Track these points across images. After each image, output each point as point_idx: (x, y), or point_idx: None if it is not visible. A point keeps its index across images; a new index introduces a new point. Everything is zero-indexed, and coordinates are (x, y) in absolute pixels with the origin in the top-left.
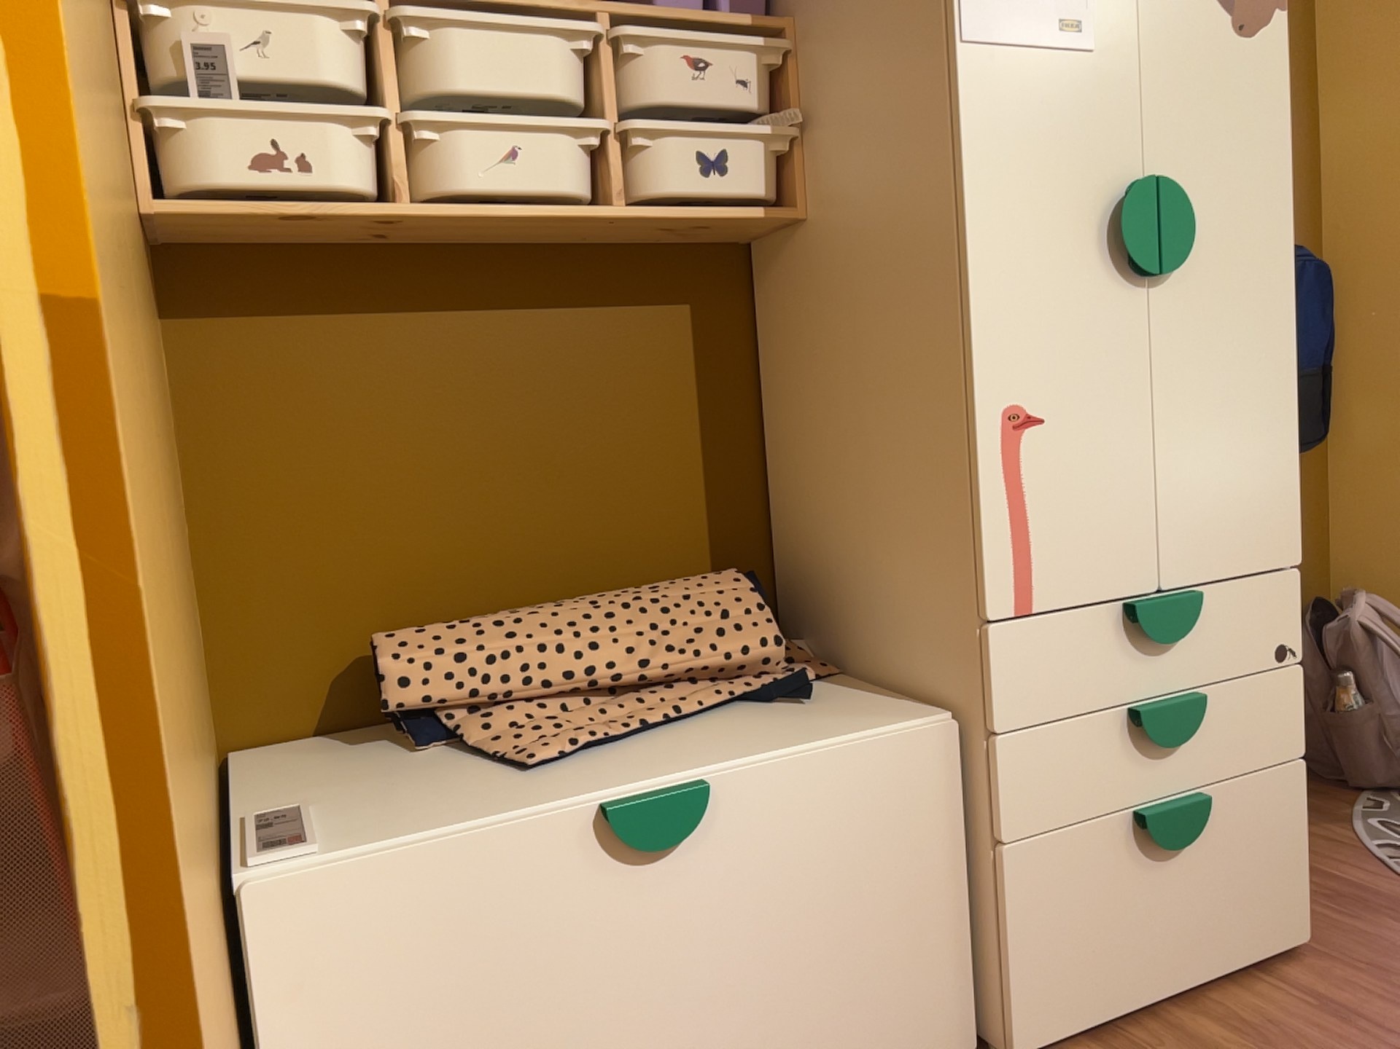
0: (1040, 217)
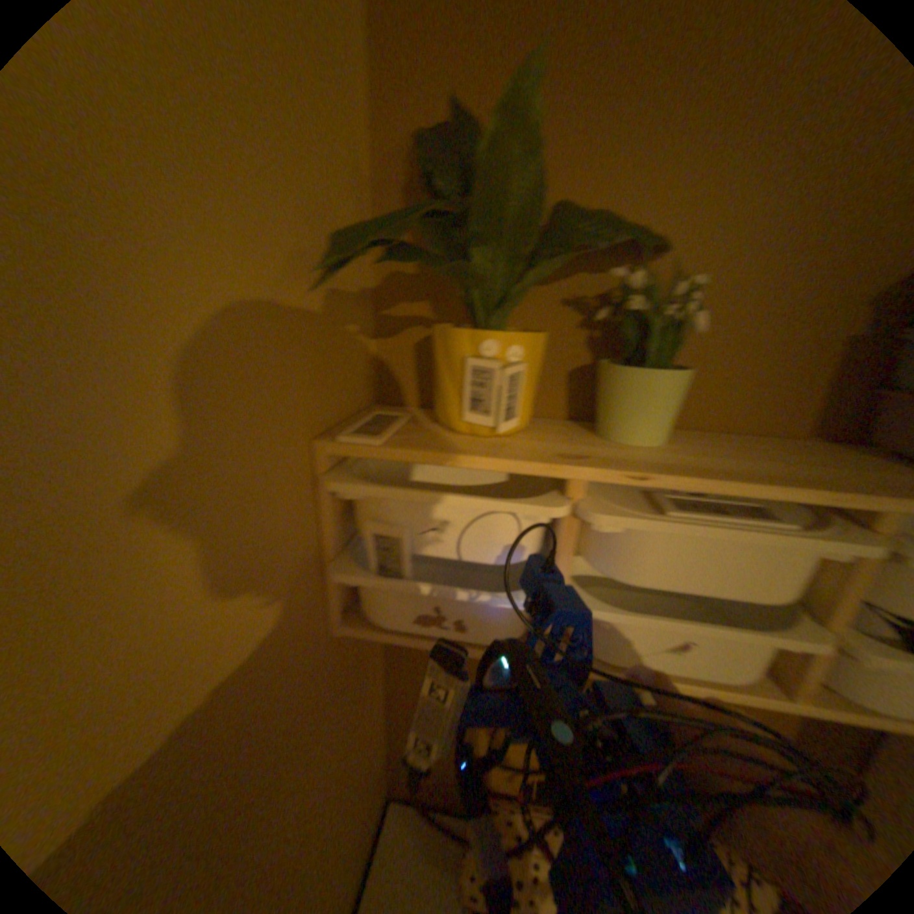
0: None
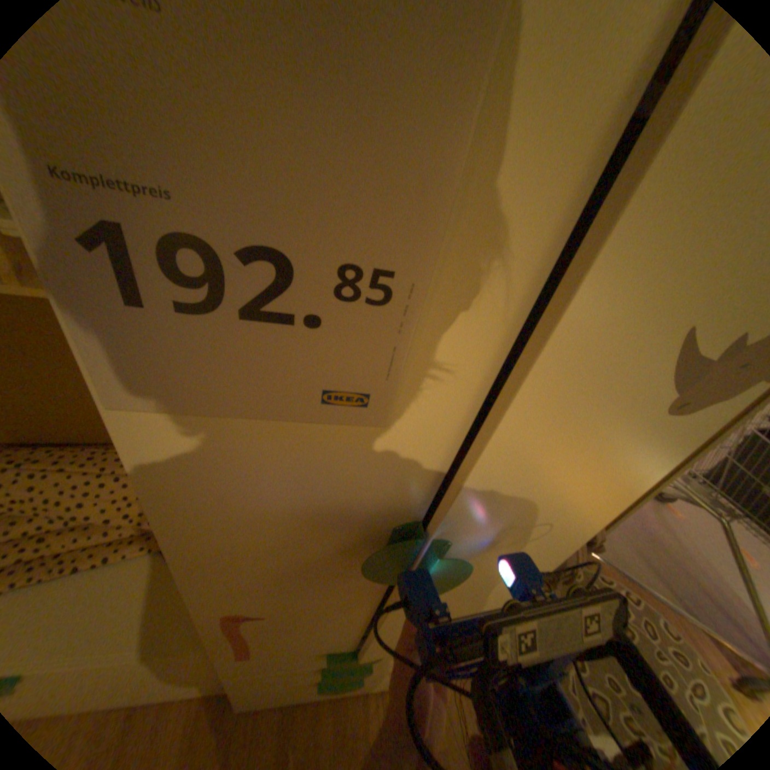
0: (267, 541)
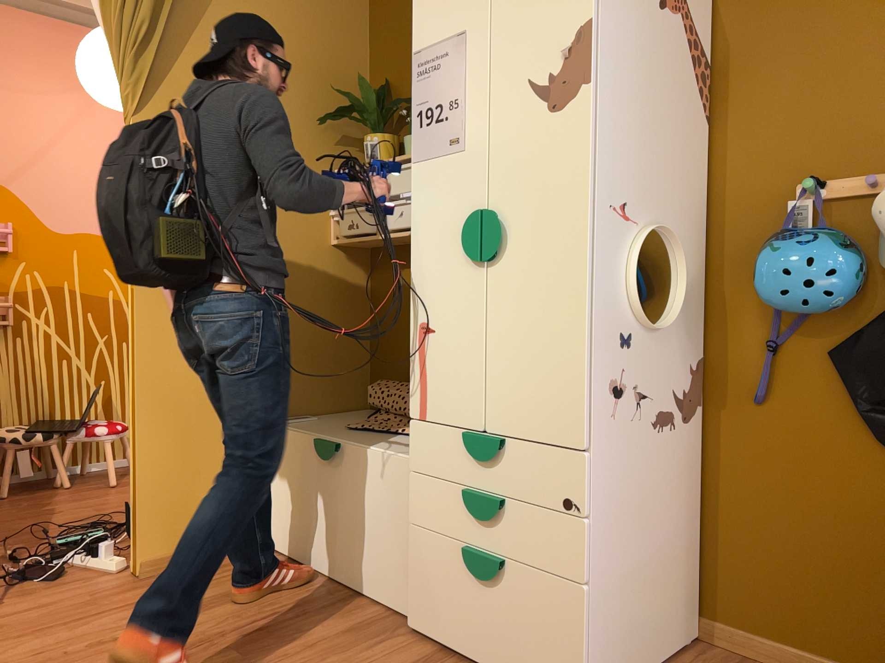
0: (437, 235)
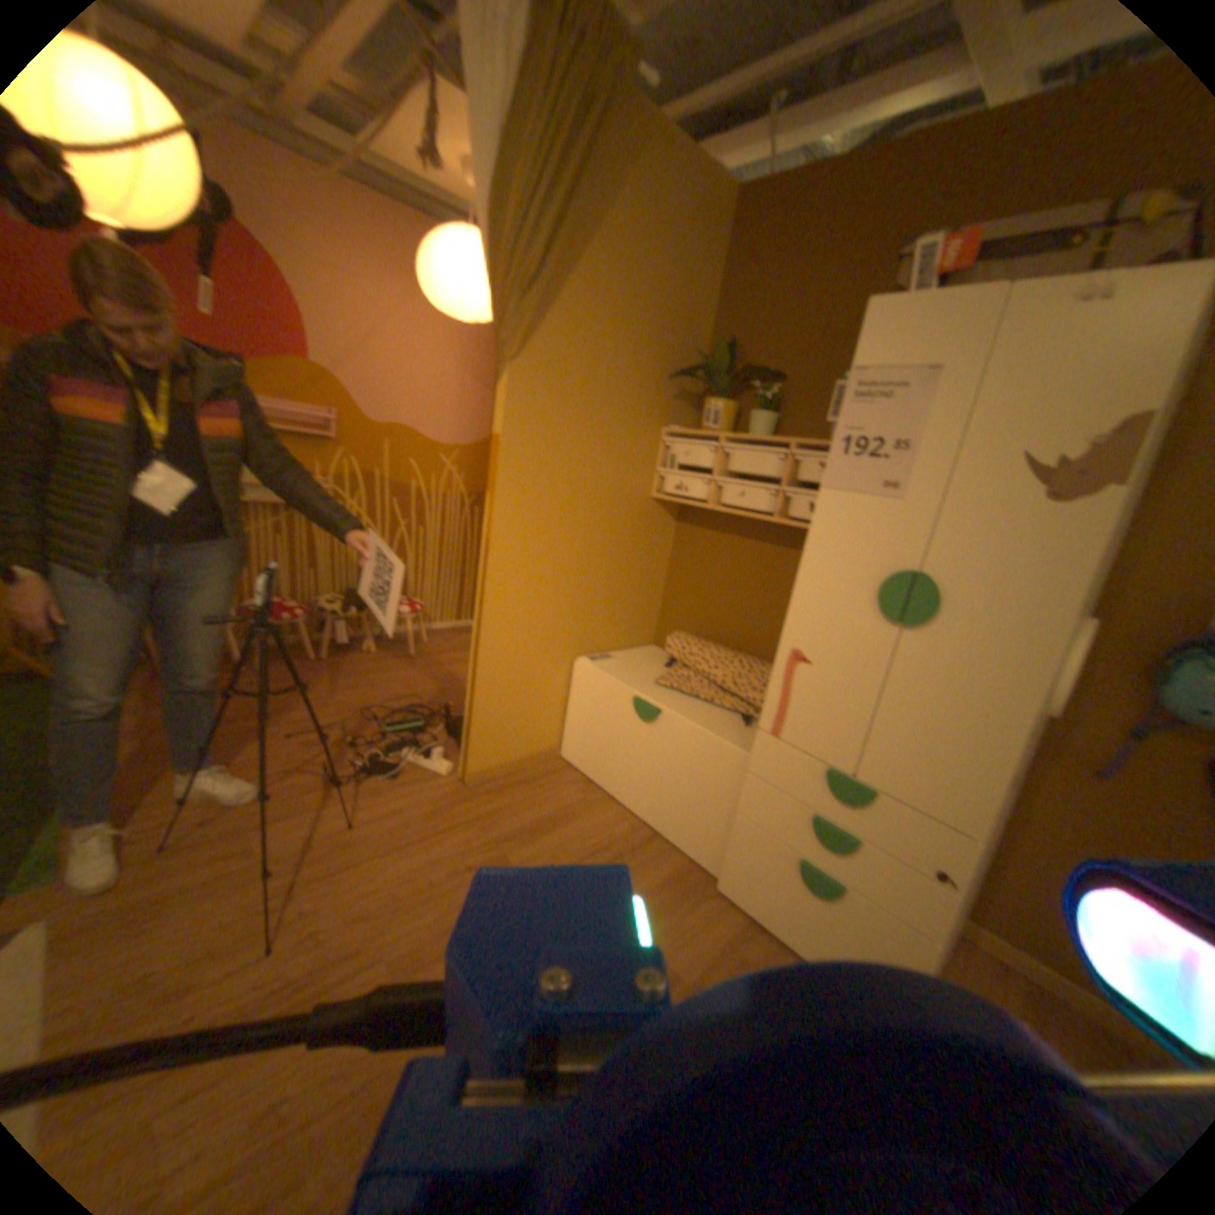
0: (837, 573)
